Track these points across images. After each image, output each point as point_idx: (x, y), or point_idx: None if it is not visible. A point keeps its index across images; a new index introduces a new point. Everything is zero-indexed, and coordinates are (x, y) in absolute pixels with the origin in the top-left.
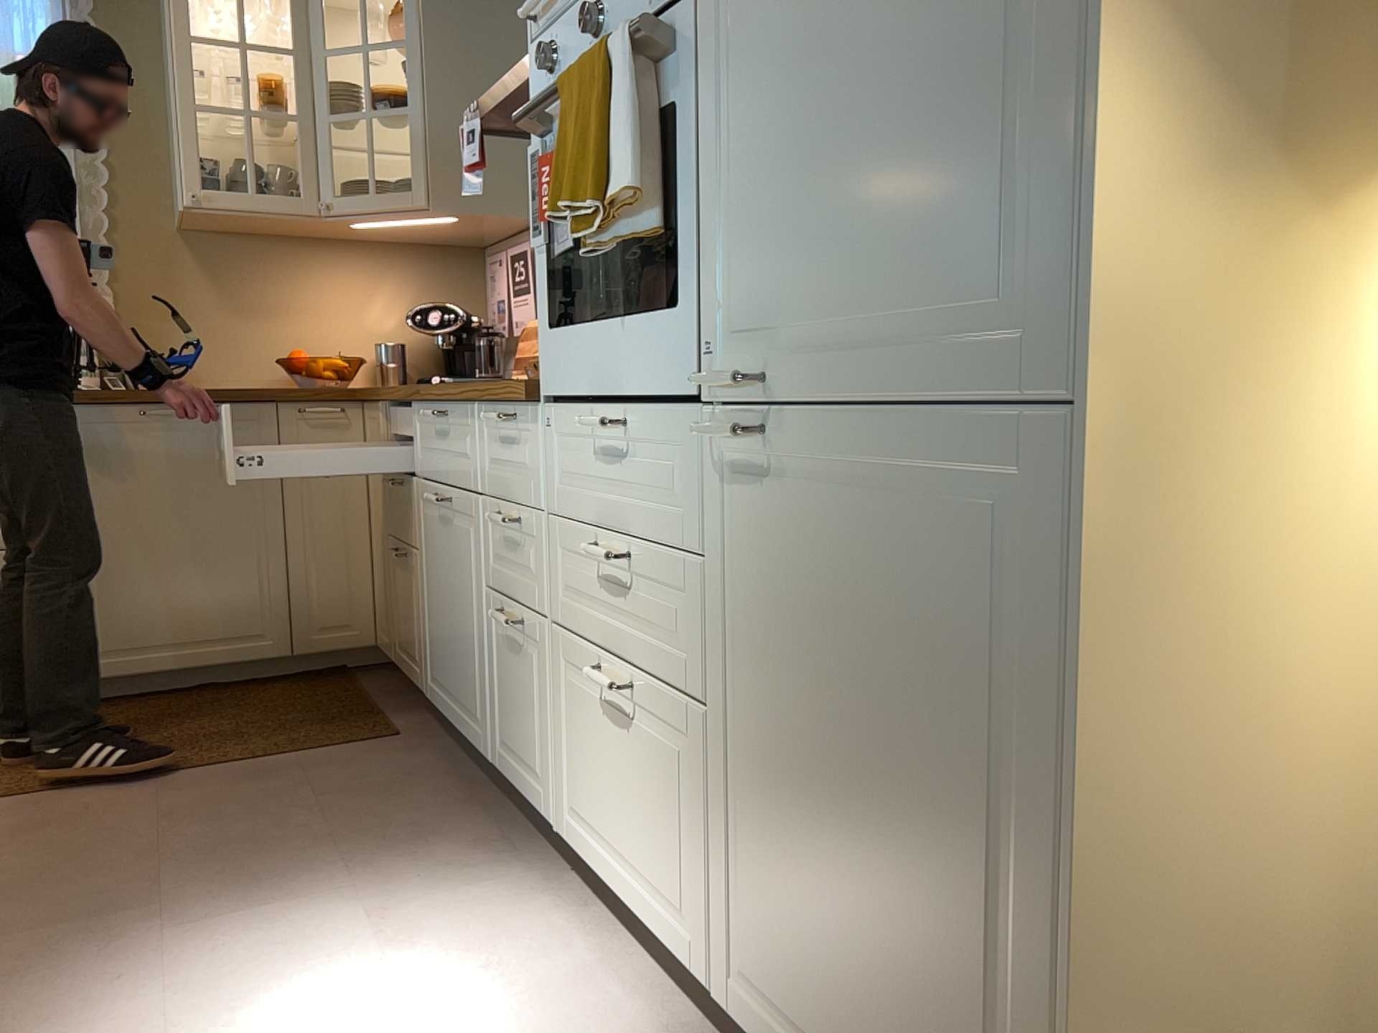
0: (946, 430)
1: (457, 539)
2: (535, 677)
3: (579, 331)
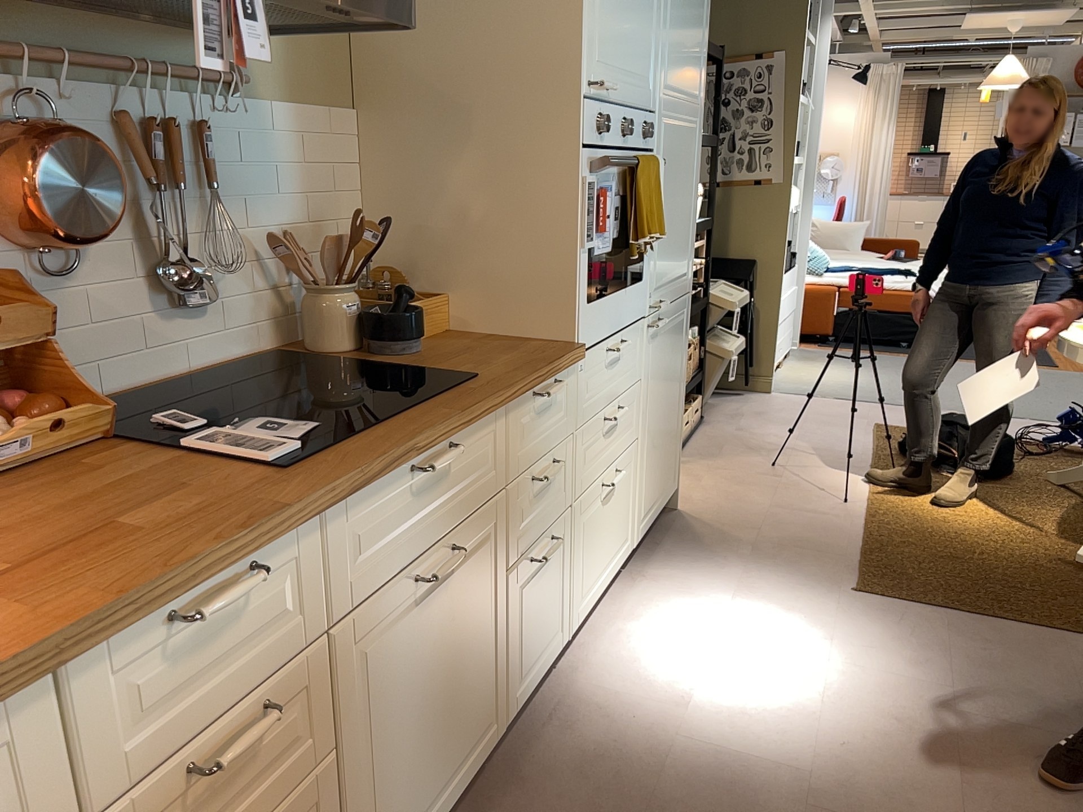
0: (679, 303)
1: (459, 584)
2: (557, 563)
3: (605, 301)
